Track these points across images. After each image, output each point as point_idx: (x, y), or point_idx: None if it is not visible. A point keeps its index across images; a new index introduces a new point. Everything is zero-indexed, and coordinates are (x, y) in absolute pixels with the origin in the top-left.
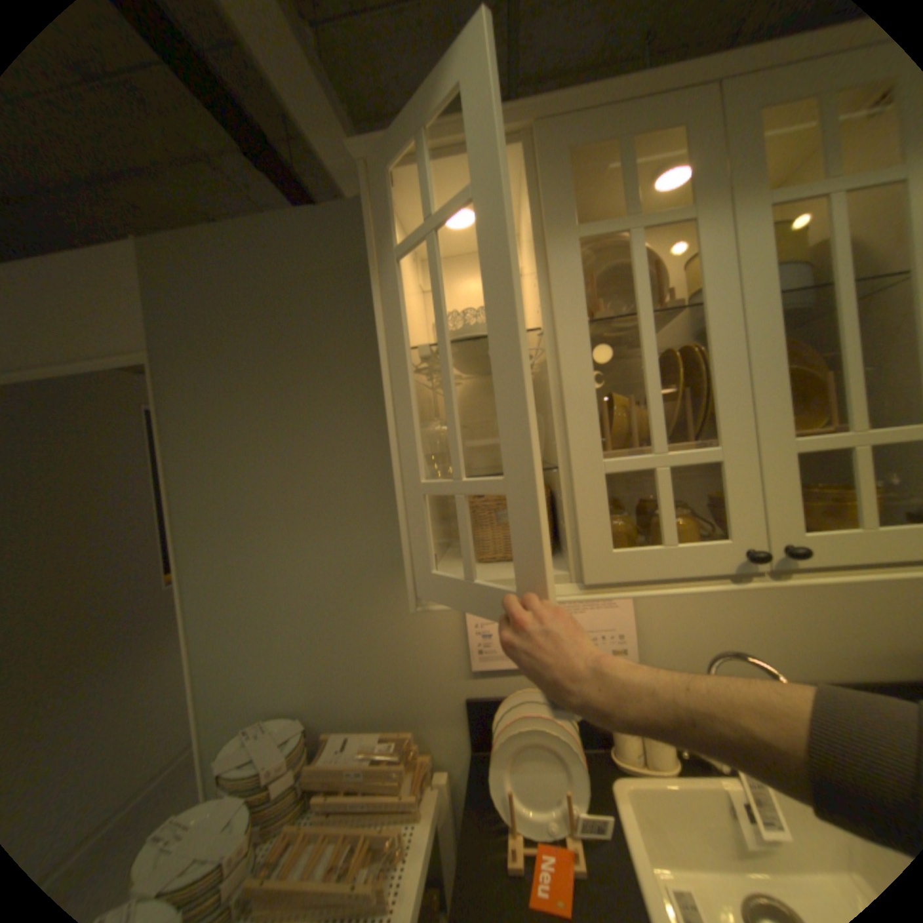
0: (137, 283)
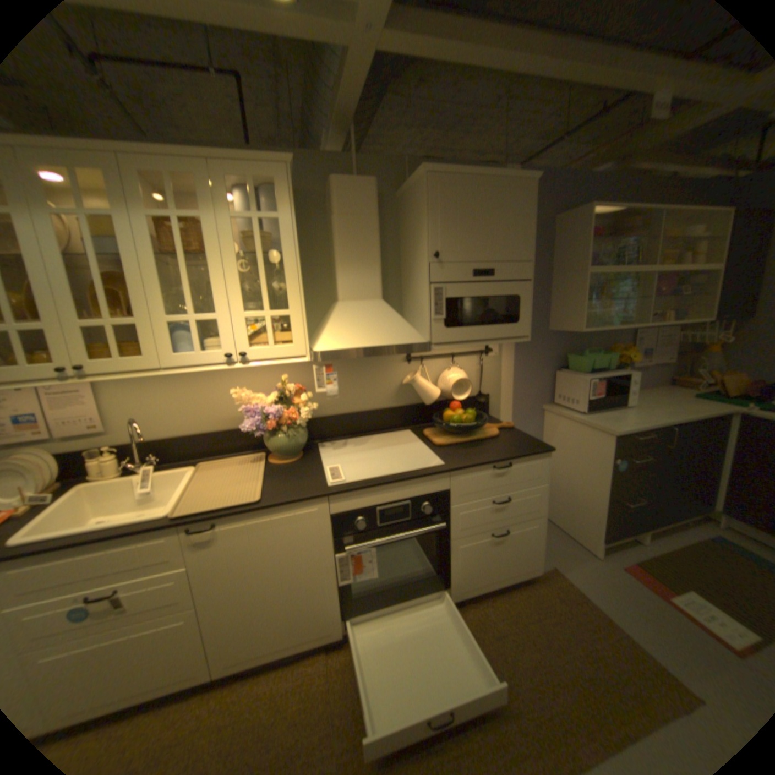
0: None
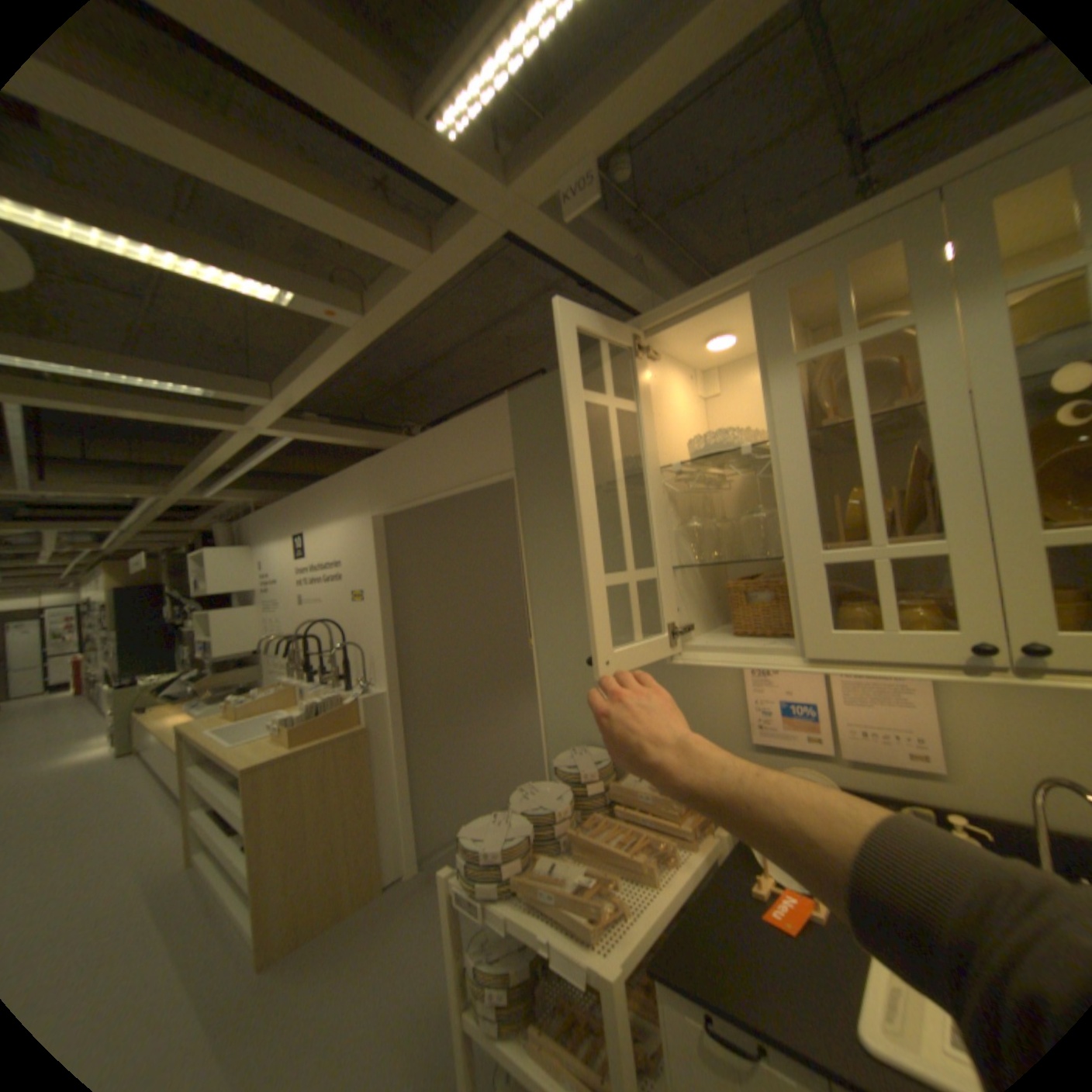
0: (509, 425)
